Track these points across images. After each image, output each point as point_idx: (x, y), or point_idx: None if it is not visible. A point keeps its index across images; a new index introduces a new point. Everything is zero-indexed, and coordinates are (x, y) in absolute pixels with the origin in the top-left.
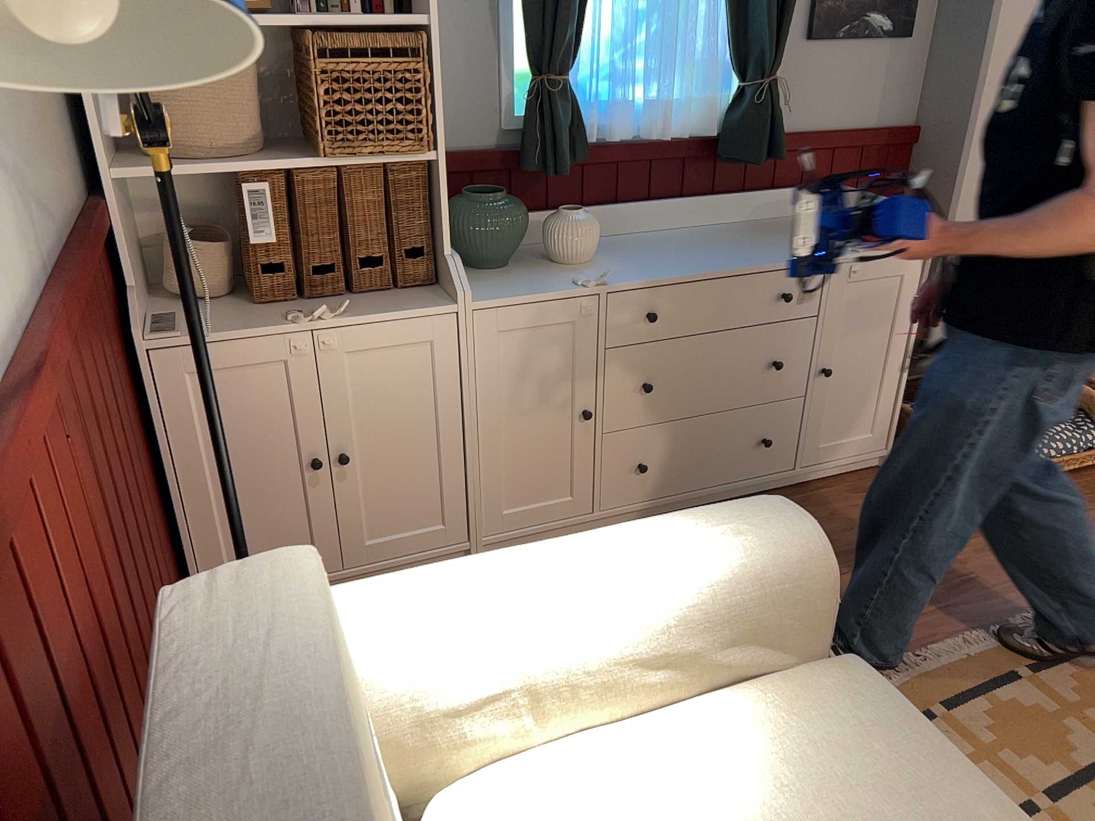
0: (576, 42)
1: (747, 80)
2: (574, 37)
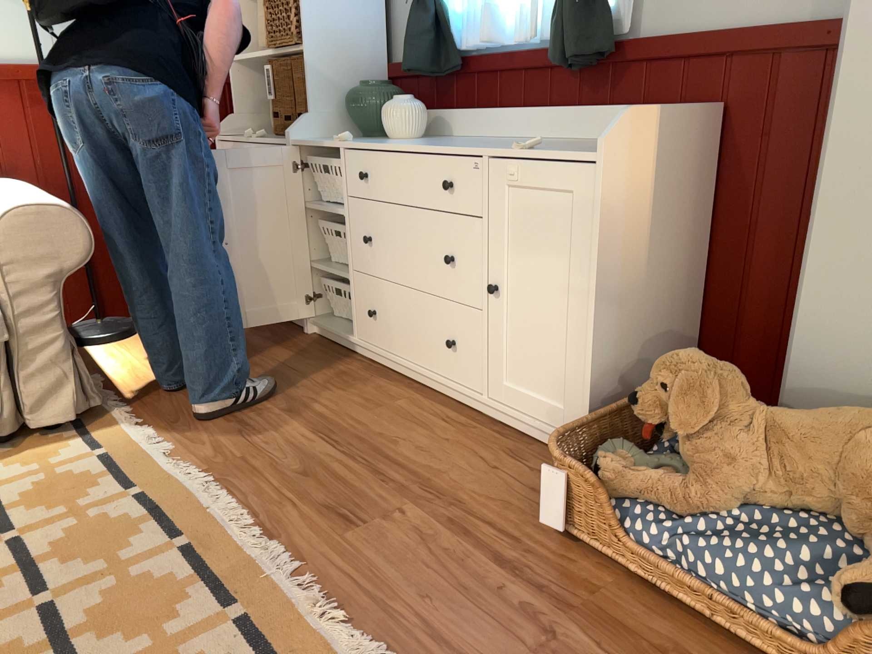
0: None
1: None
2: None
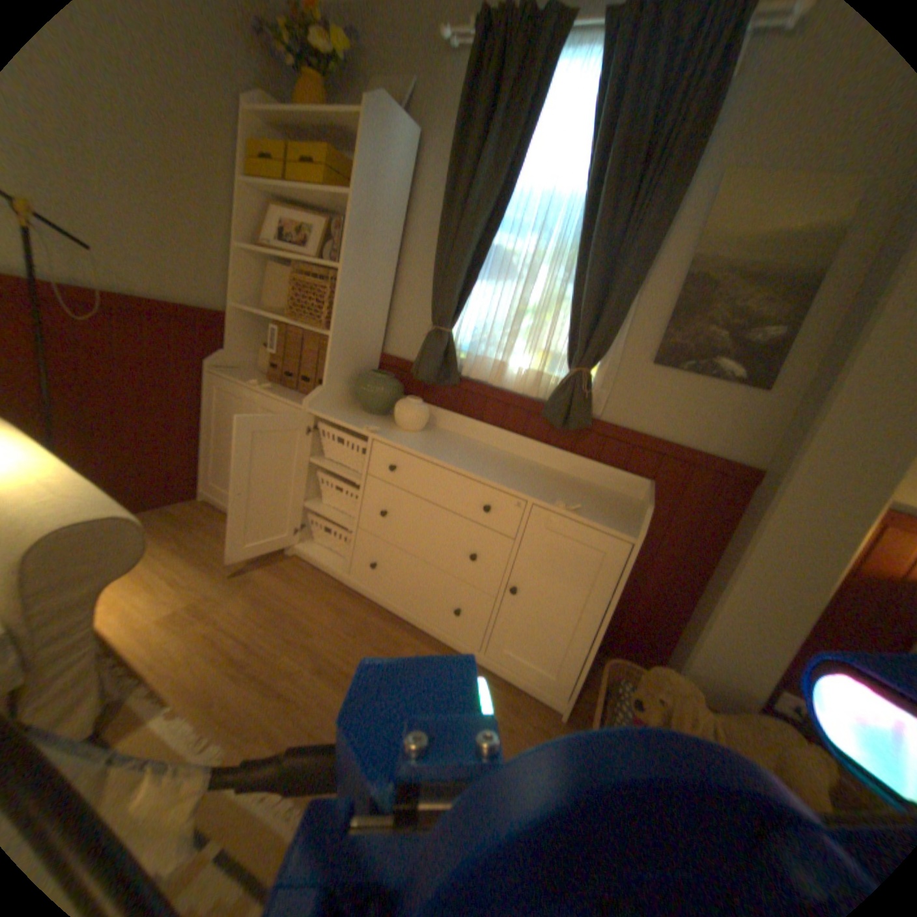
0: (458, 312)
1: (571, 369)
2: (454, 308)
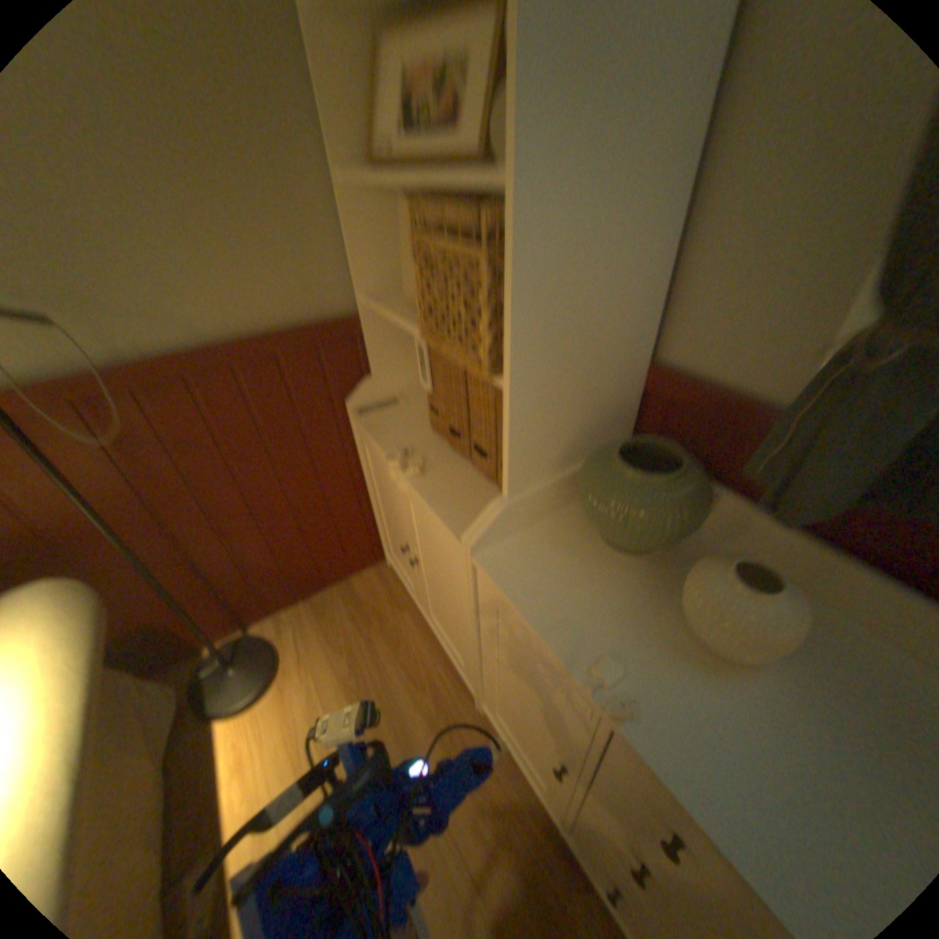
0: None
1: None
2: None
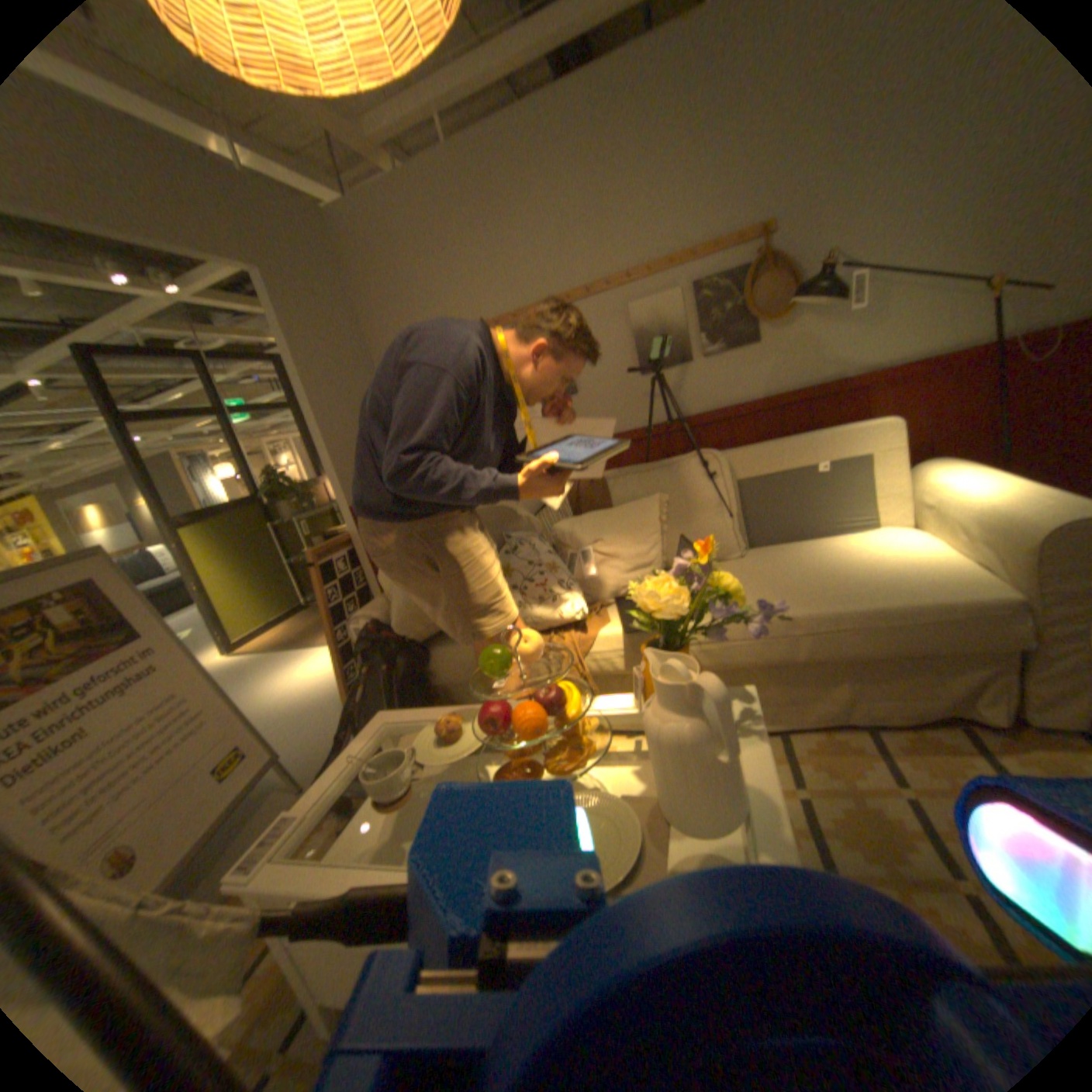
0: None
1: None
2: None
